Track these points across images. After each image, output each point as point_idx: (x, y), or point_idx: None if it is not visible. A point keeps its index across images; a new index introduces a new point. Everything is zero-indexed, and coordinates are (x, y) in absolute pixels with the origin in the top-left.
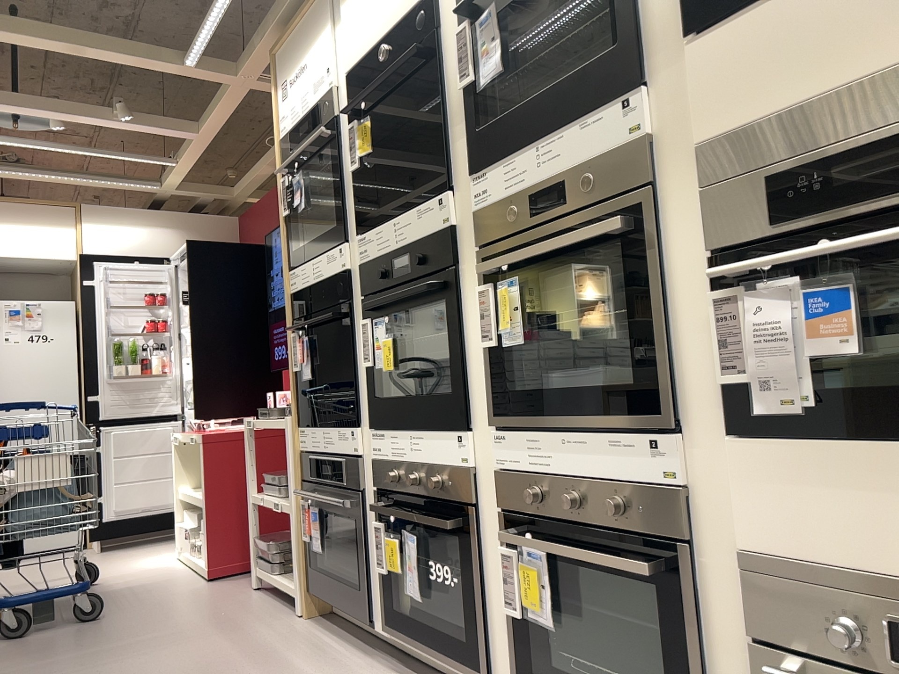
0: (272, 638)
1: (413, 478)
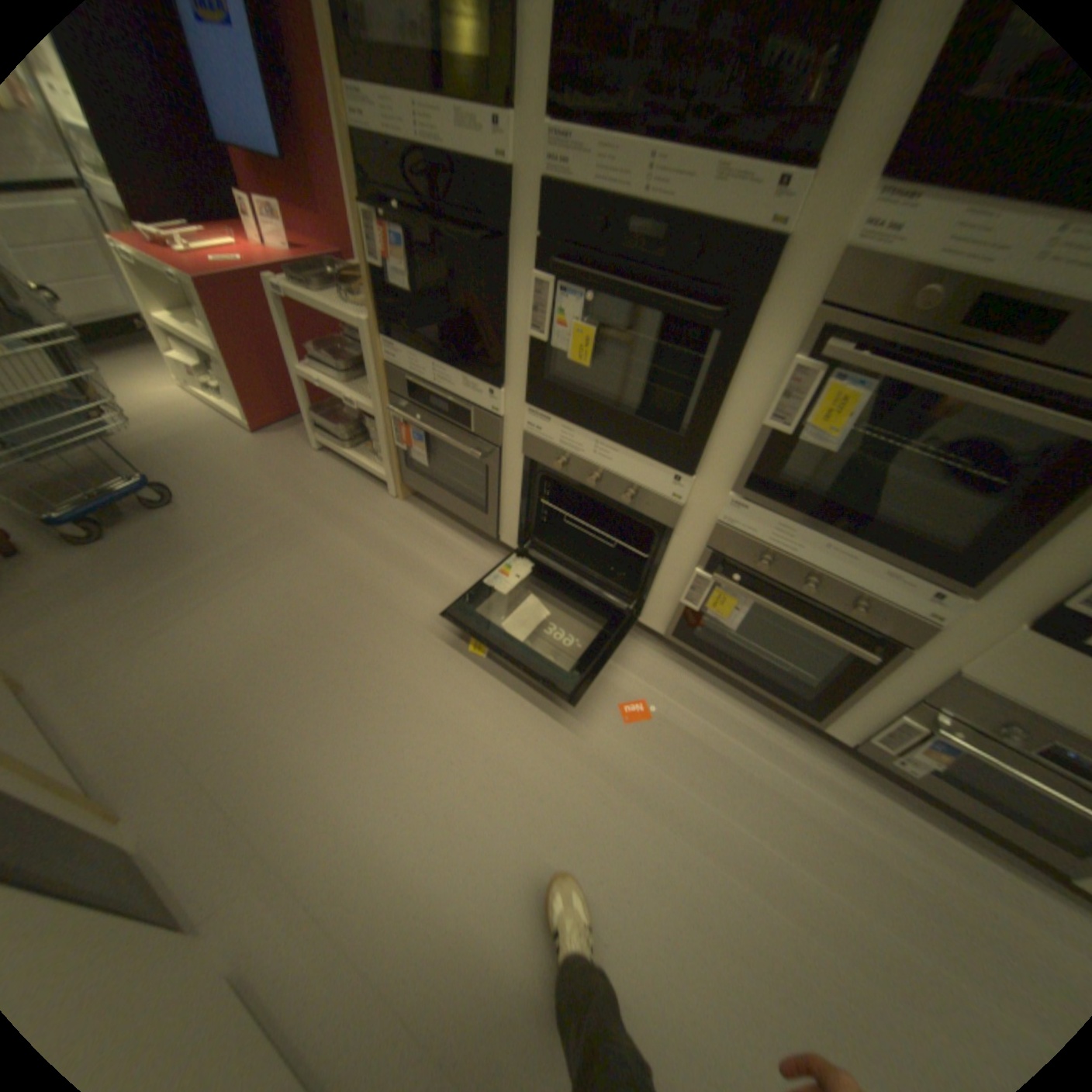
0: (390, 534)
1: (596, 481)
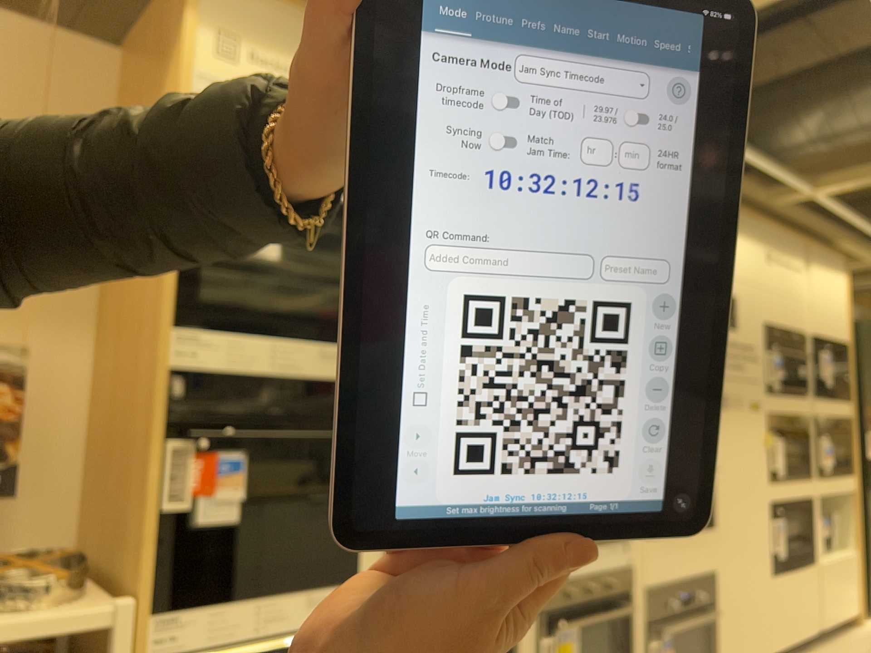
0: None
1: None
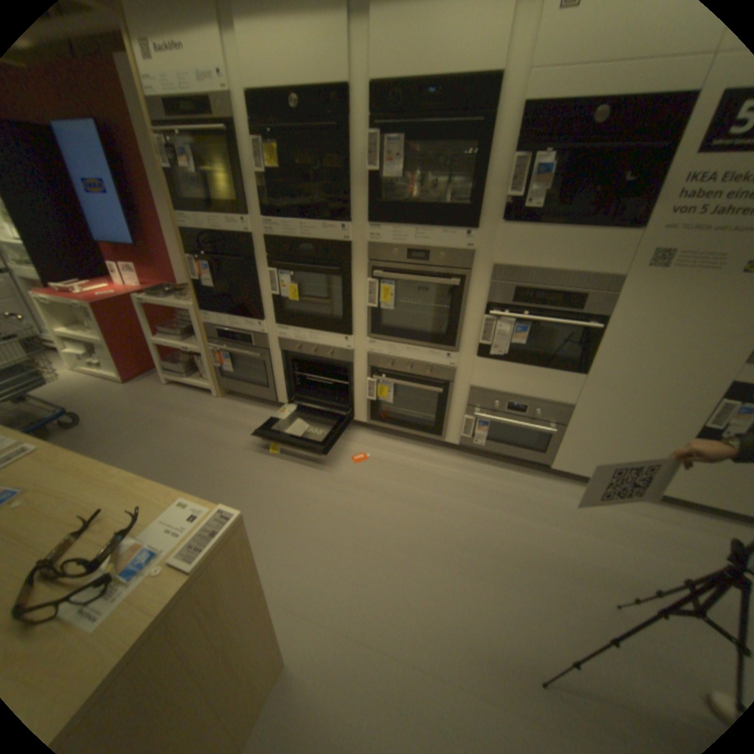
0: (216, 414)
1: (314, 352)
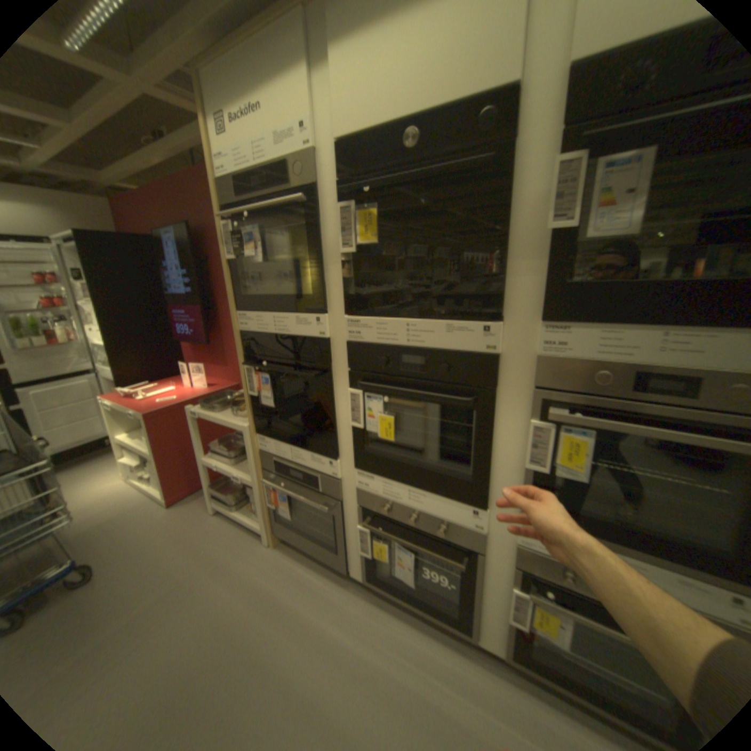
0: (260, 581)
1: (414, 520)
